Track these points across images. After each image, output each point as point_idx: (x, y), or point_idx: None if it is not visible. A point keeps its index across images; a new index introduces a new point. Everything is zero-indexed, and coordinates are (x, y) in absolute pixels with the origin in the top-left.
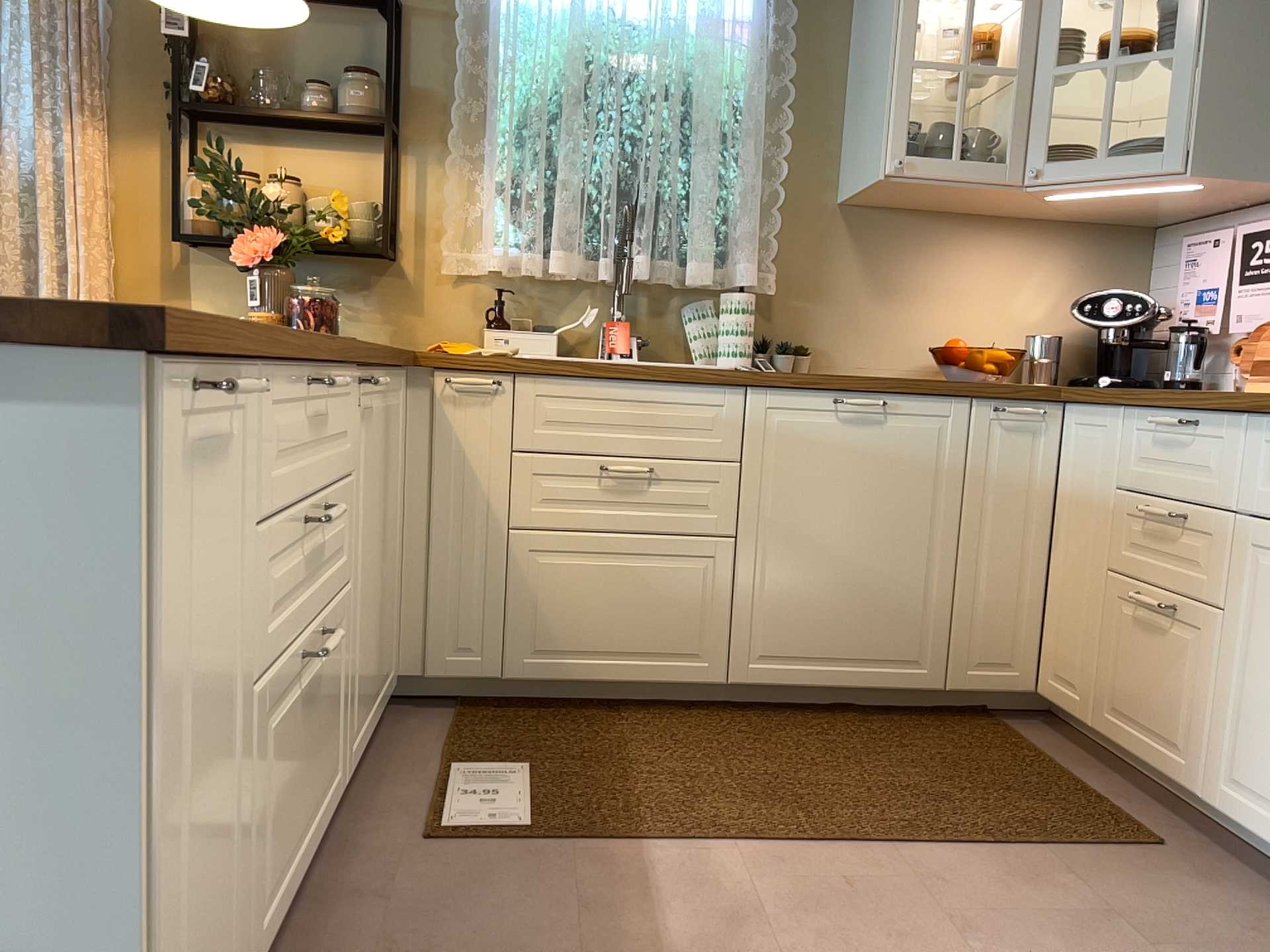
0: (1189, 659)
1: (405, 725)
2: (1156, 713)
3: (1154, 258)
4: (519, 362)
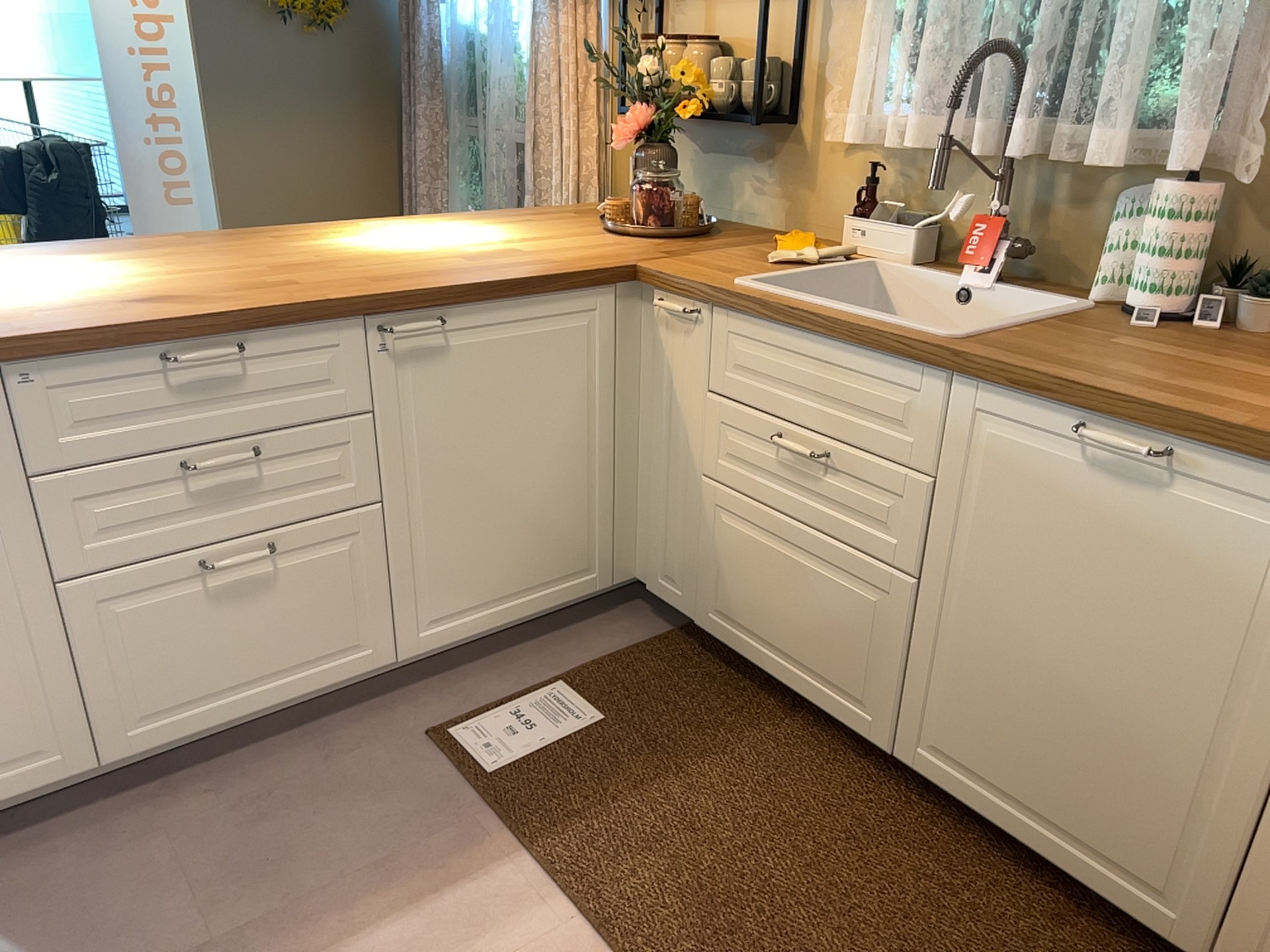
0: None
1: (615, 624)
2: None
3: None
4: (712, 291)
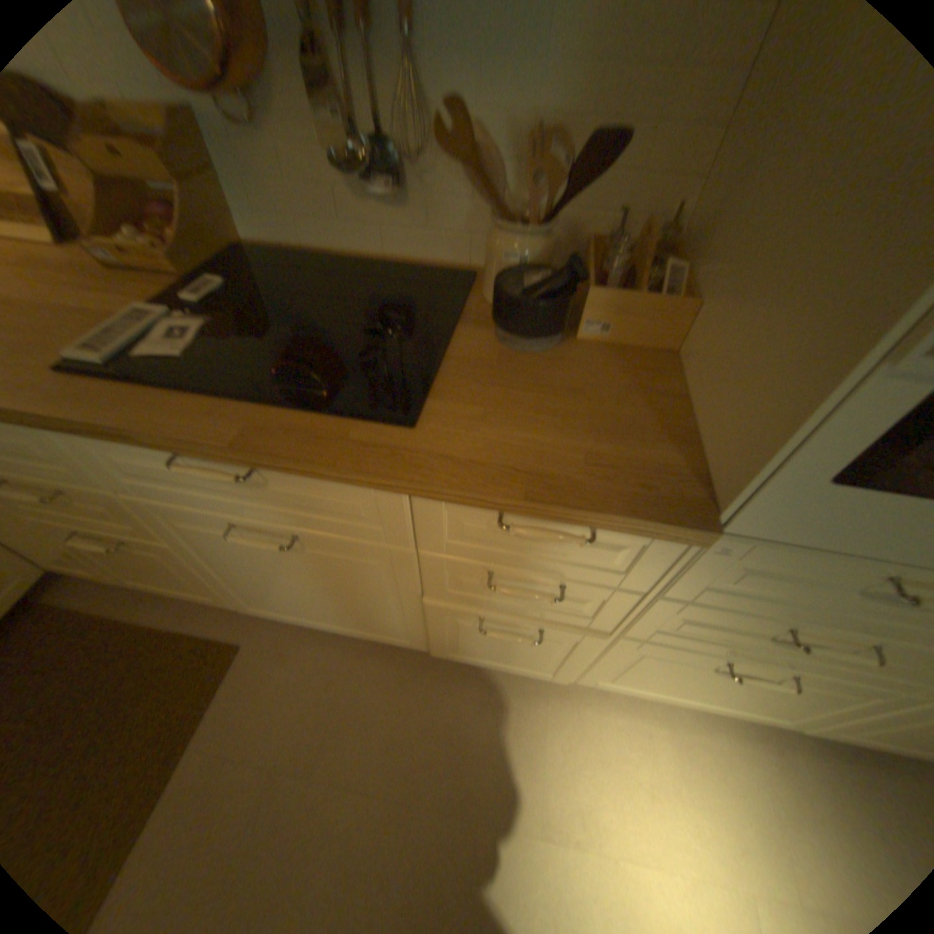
0: (162, 562)
1: None
2: (164, 581)
3: None
4: None
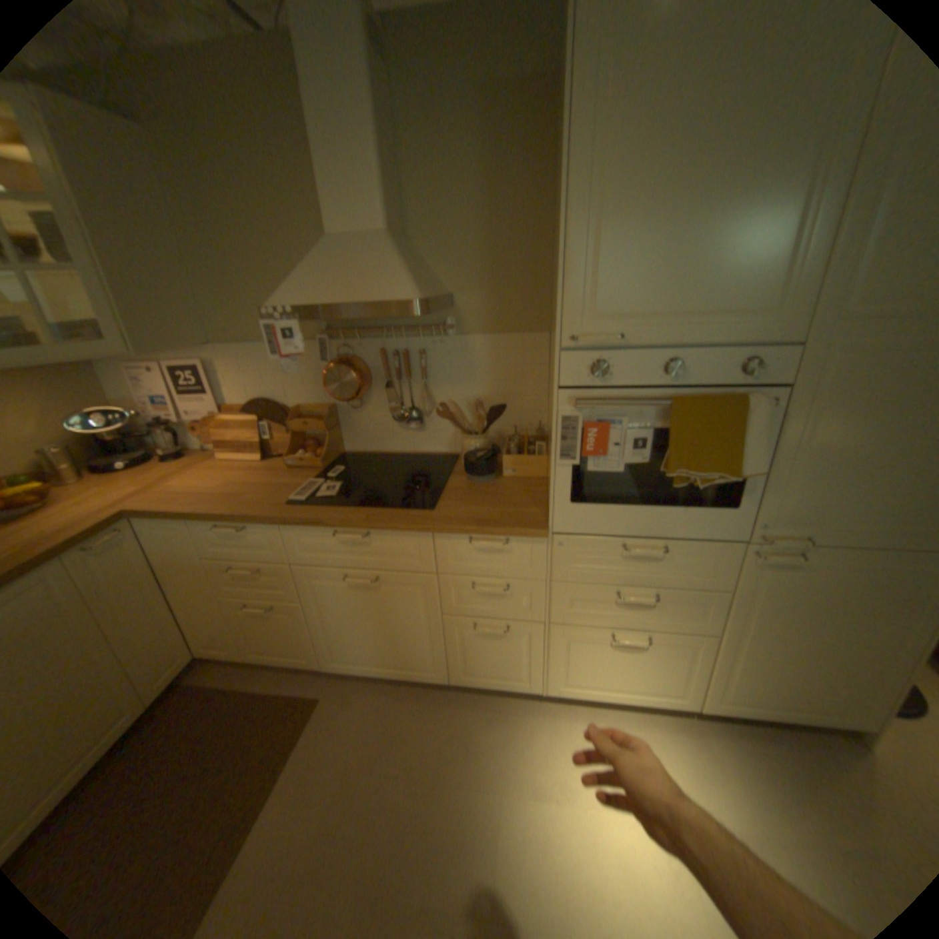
0: (289, 625)
1: None
2: (279, 648)
3: (95, 370)
4: None
